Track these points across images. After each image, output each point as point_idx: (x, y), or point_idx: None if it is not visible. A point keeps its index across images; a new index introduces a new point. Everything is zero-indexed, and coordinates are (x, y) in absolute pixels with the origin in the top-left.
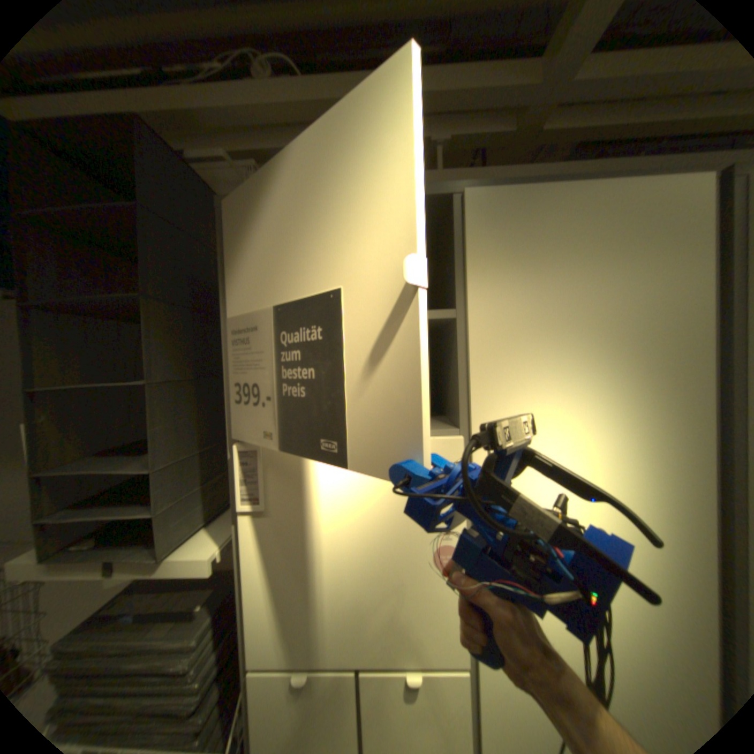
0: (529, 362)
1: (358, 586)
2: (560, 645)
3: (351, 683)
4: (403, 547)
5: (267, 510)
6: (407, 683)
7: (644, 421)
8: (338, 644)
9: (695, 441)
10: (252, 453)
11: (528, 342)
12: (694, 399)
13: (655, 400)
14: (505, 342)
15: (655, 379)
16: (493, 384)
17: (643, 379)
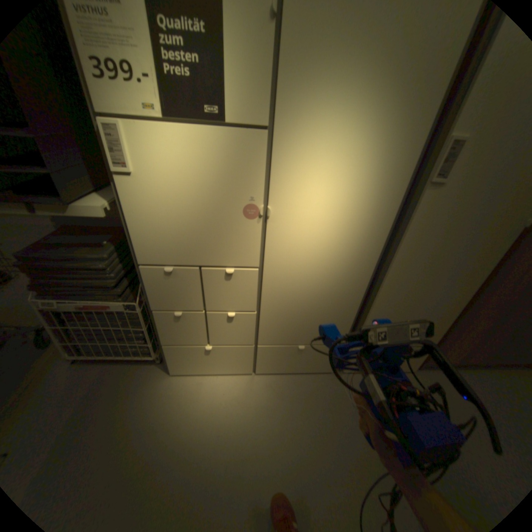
0: (324, 68)
1: (199, 224)
2: (305, 257)
3: (198, 271)
4: (226, 203)
5: (133, 172)
6: (227, 272)
7: (386, 130)
8: (189, 253)
9: (411, 147)
10: (113, 125)
11: (327, 47)
12: (423, 116)
13: (399, 114)
14: (310, 45)
15: (405, 96)
16: (295, 86)
17: (397, 96)
